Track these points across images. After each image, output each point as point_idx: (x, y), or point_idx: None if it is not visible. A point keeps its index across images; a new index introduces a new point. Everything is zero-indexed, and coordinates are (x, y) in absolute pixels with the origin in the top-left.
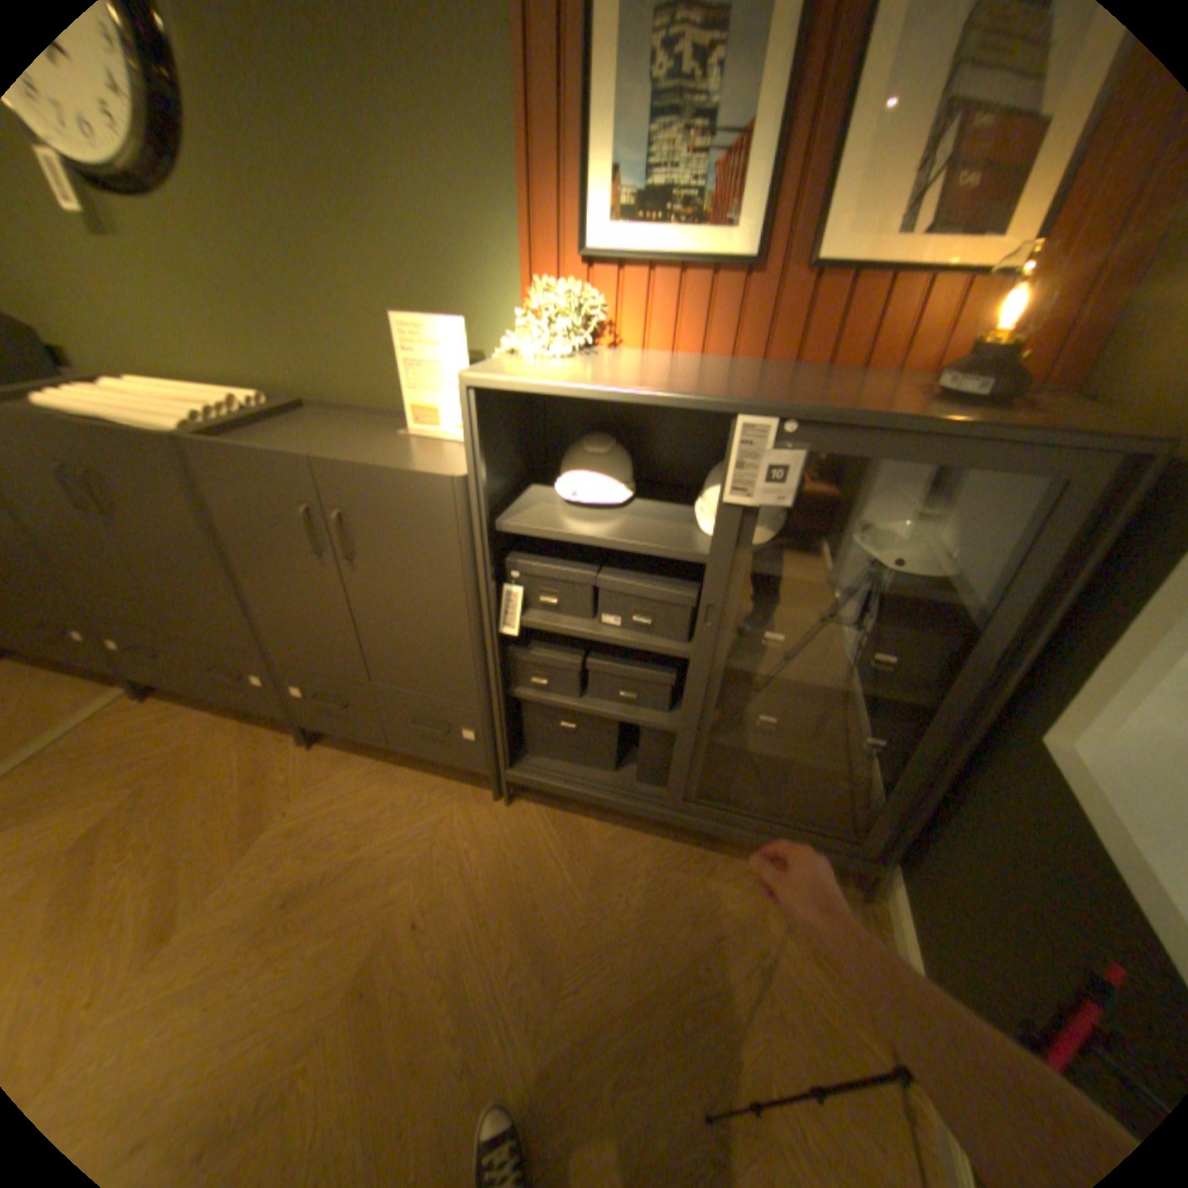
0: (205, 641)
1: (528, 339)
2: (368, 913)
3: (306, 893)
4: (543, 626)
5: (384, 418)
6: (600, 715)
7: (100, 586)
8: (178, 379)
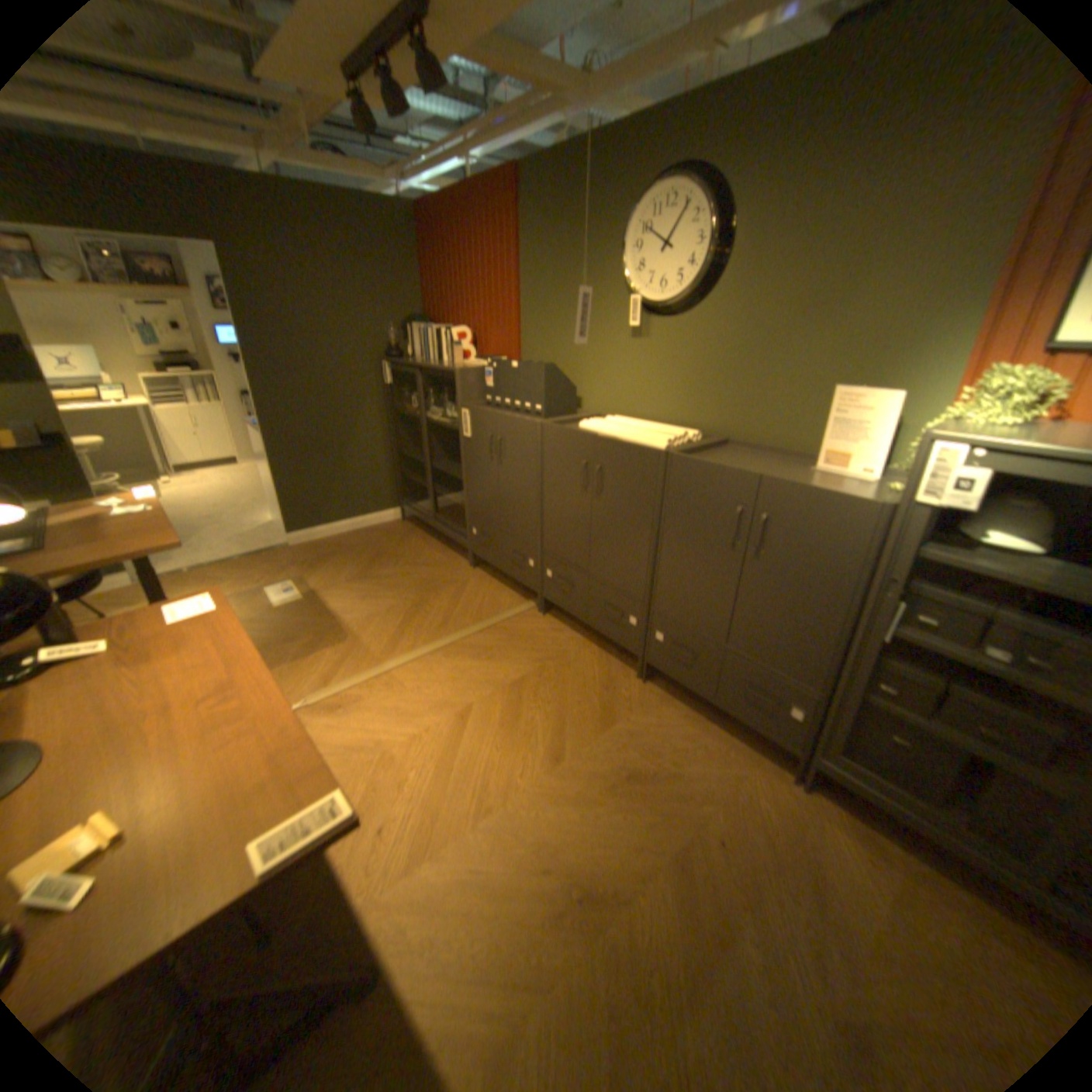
0: (611, 583)
1: (976, 407)
2: (687, 814)
3: (643, 777)
4: (918, 639)
5: (792, 455)
6: (947, 743)
7: (564, 534)
8: (641, 418)
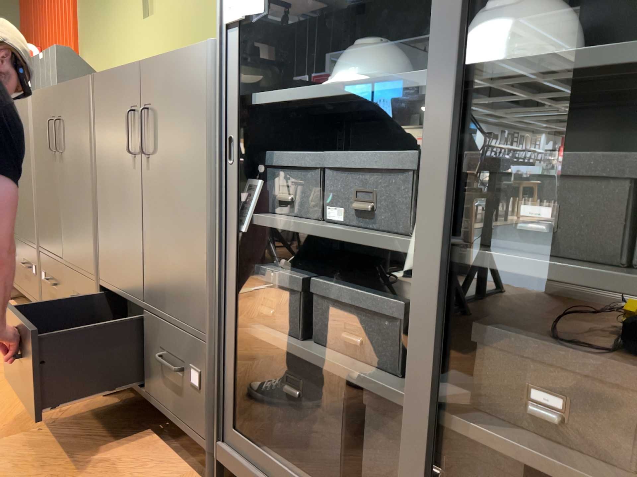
0: (75, 265)
1: None
2: None
3: None
4: (272, 221)
5: None
6: (329, 378)
7: (48, 219)
8: None
